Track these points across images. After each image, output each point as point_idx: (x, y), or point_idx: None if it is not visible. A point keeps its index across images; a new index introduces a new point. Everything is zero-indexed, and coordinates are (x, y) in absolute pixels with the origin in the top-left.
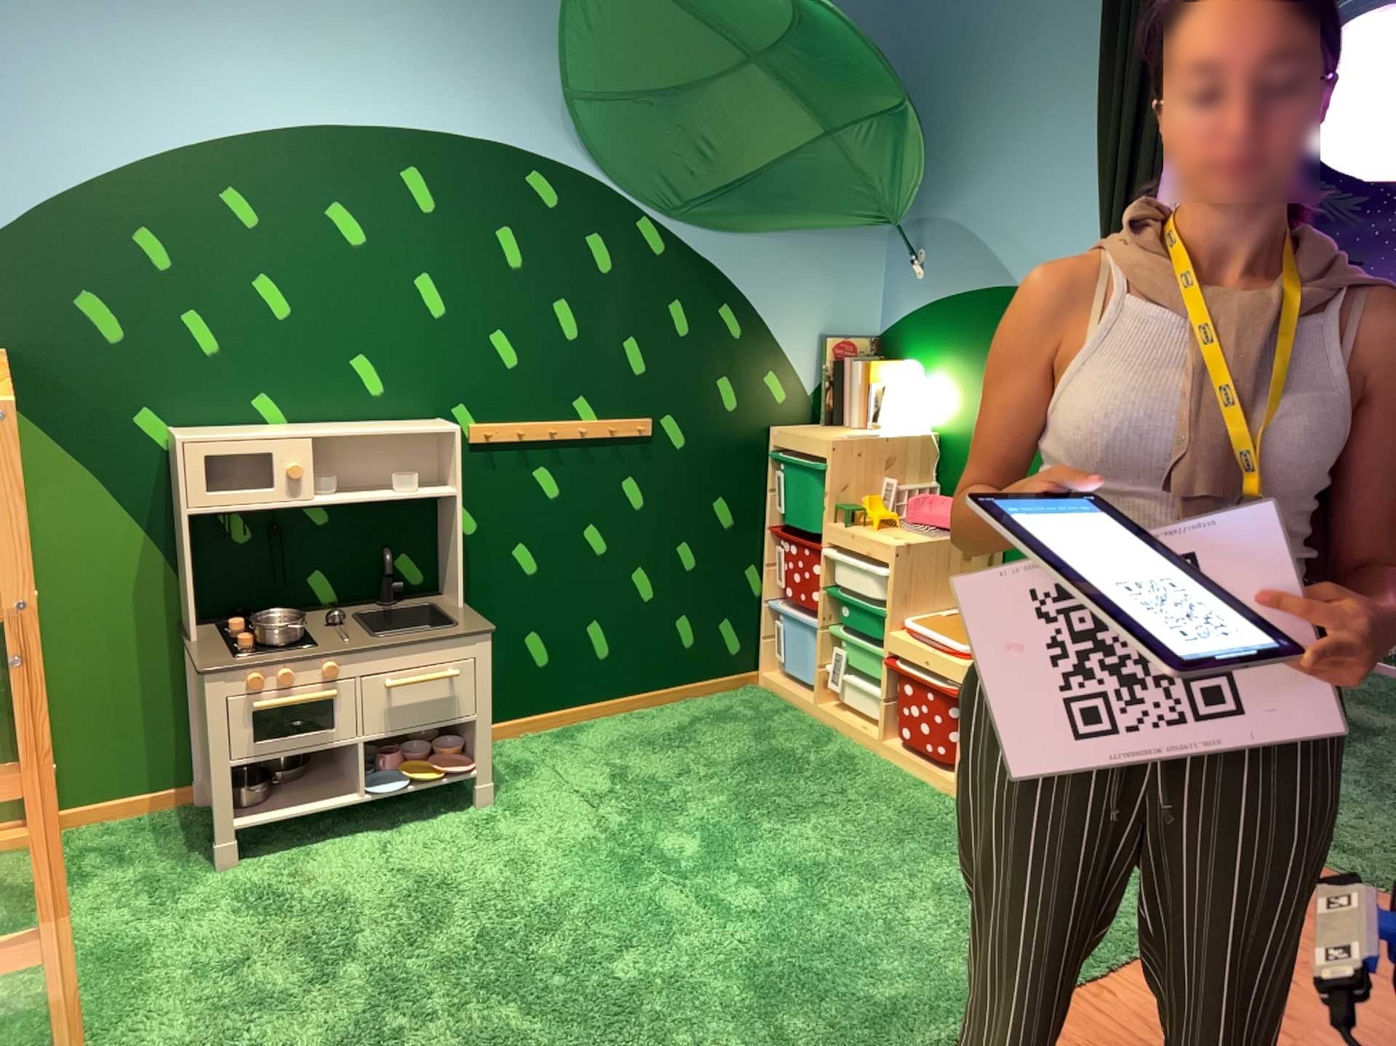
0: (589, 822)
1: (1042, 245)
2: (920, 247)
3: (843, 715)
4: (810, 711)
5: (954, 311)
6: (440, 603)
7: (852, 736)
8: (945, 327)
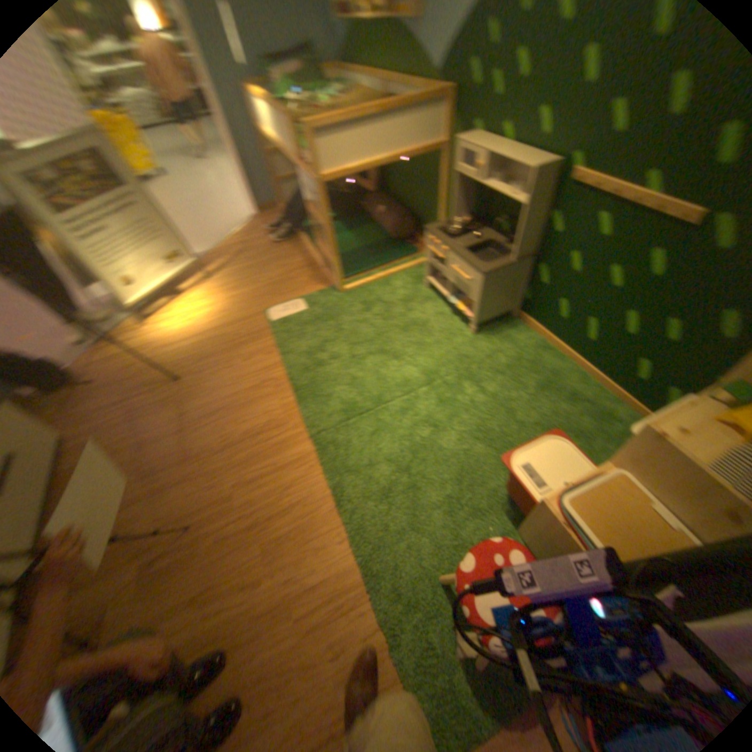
0: (458, 365)
1: None
2: None
3: None
4: None
5: None
6: (511, 255)
7: None
8: None
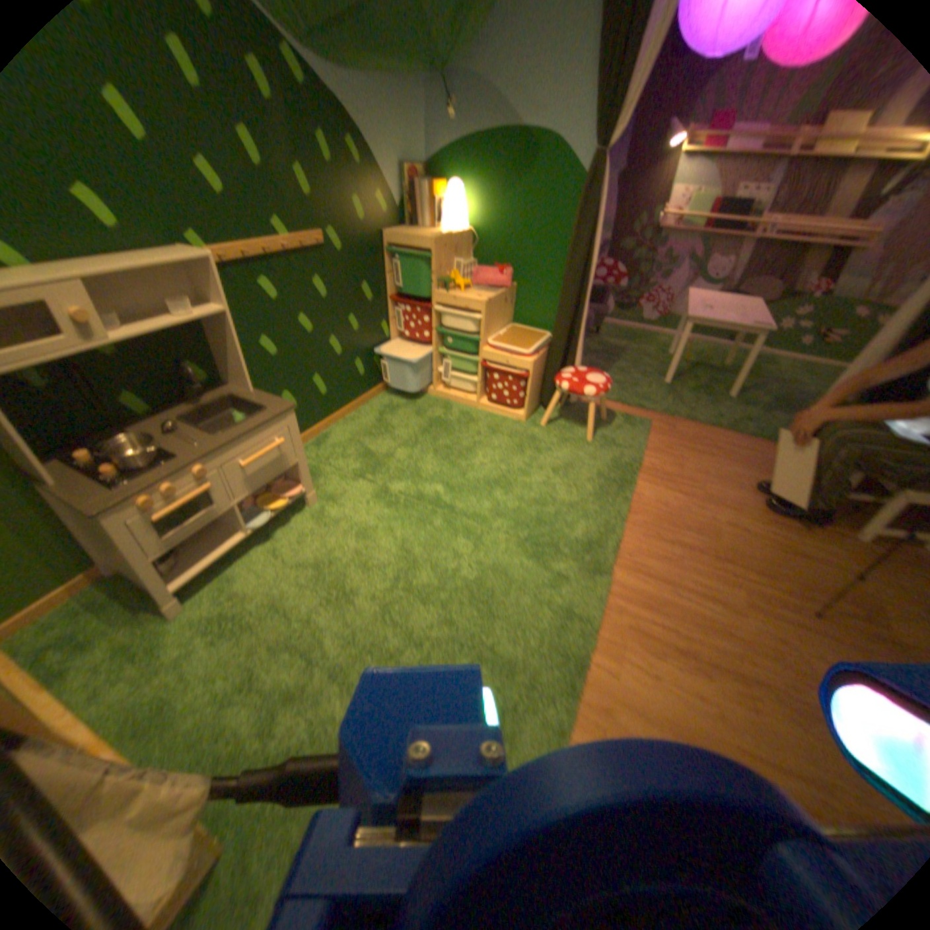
0: (376, 494)
1: (546, 87)
2: (452, 87)
3: (450, 392)
4: (429, 393)
5: (481, 139)
6: (227, 391)
7: (458, 402)
8: (474, 151)
